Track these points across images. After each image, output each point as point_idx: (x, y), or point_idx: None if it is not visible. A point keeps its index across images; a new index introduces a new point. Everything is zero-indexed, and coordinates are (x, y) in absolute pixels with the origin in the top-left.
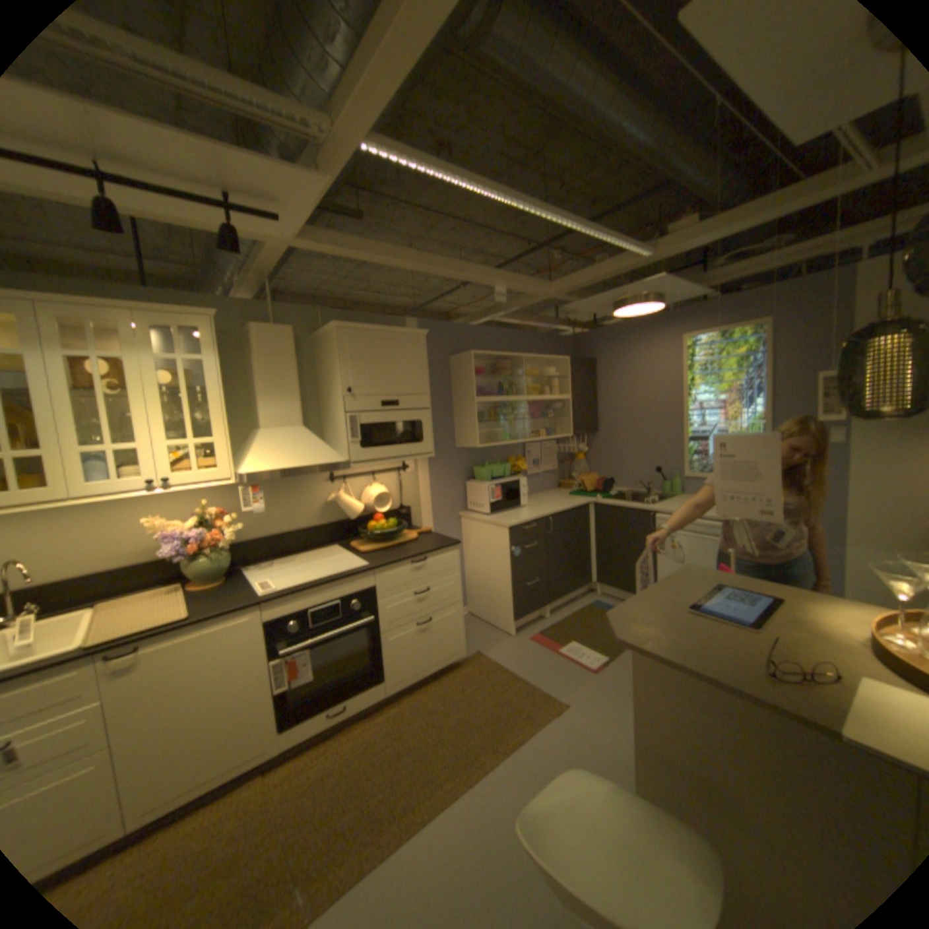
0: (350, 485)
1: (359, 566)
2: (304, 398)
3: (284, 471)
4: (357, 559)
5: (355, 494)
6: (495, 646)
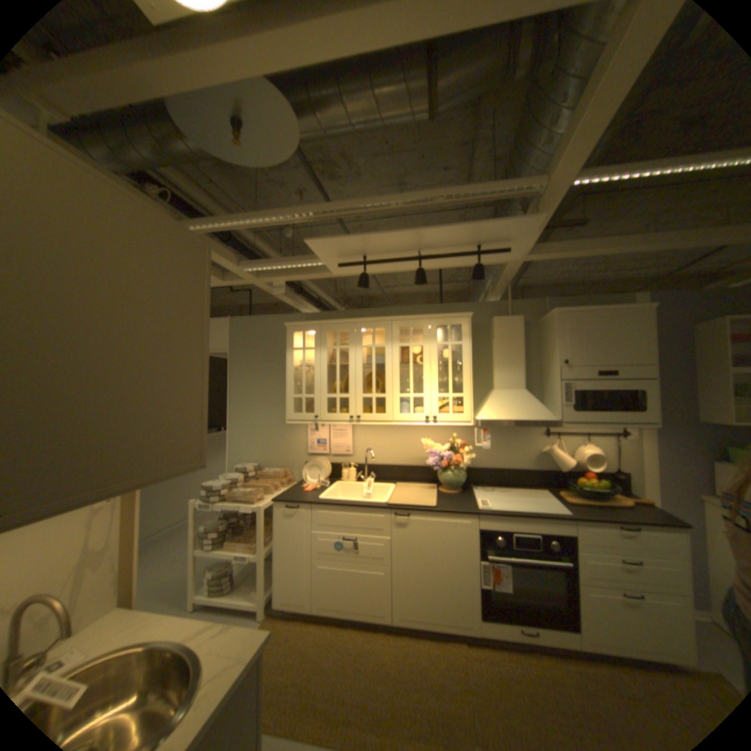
0: (564, 443)
1: (562, 514)
2: (529, 368)
3: (508, 423)
4: (563, 508)
5: (569, 451)
6: None
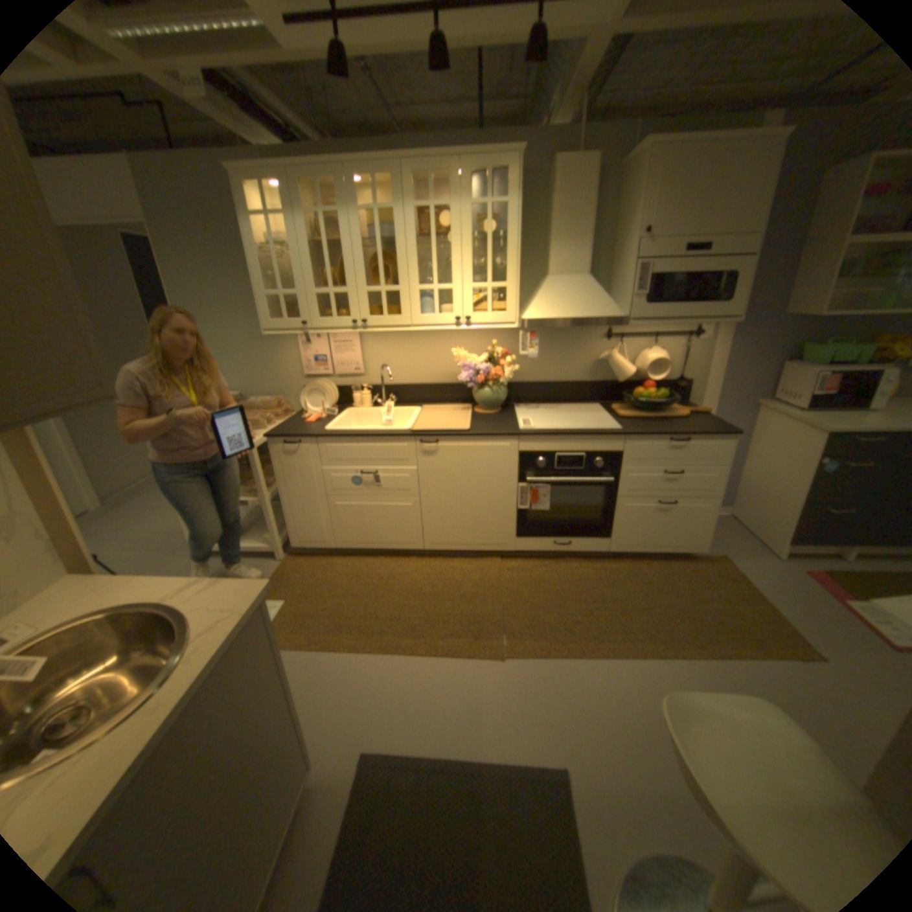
0: (627, 346)
1: (611, 428)
2: (598, 242)
3: (562, 322)
4: (613, 422)
5: (630, 356)
6: (752, 561)
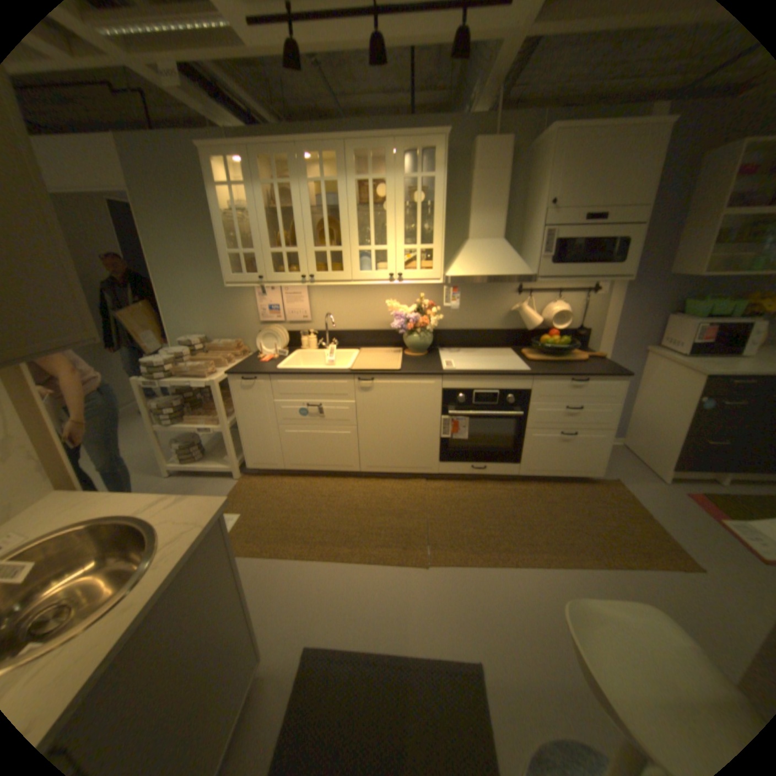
0: (535, 300)
1: (521, 369)
2: (511, 212)
3: (480, 279)
4: (522, 364)
5: (538, 308)
6: (641, 484)
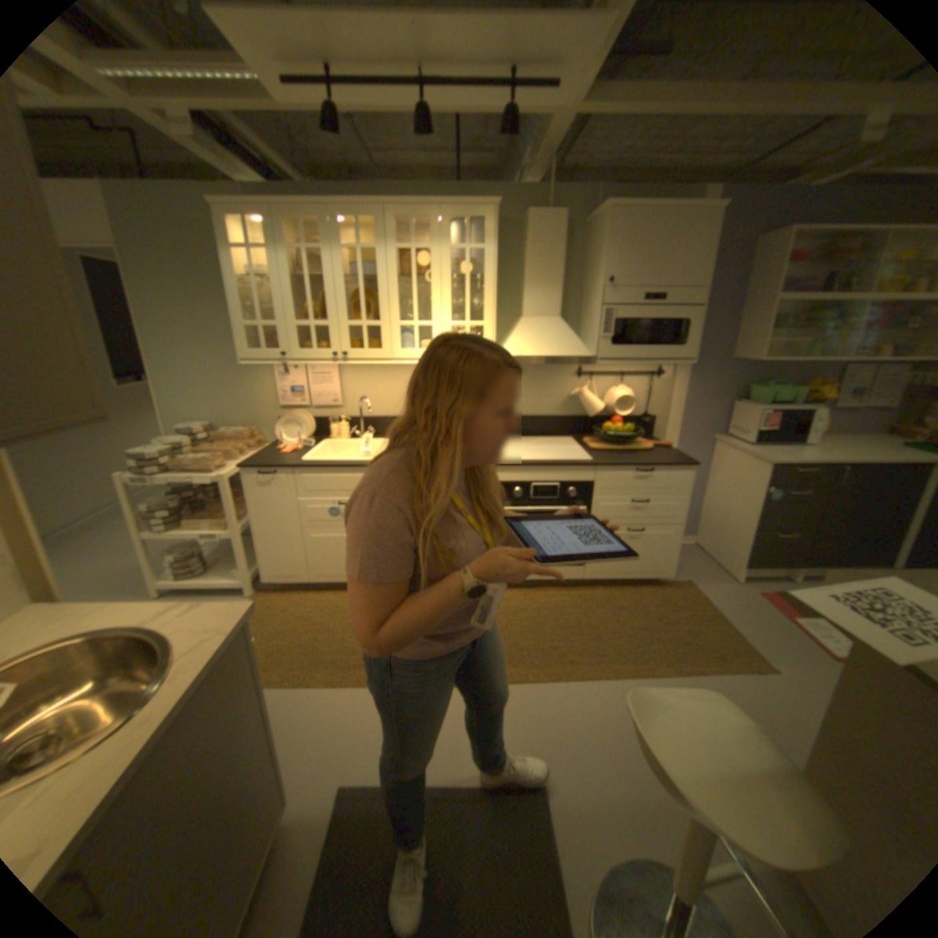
0: (596, 383)
1: (583, 459)
2: (568, 288)
3: (537, 360)
4: (585, 454)
5: (600, 393)
6: (714, 585)
